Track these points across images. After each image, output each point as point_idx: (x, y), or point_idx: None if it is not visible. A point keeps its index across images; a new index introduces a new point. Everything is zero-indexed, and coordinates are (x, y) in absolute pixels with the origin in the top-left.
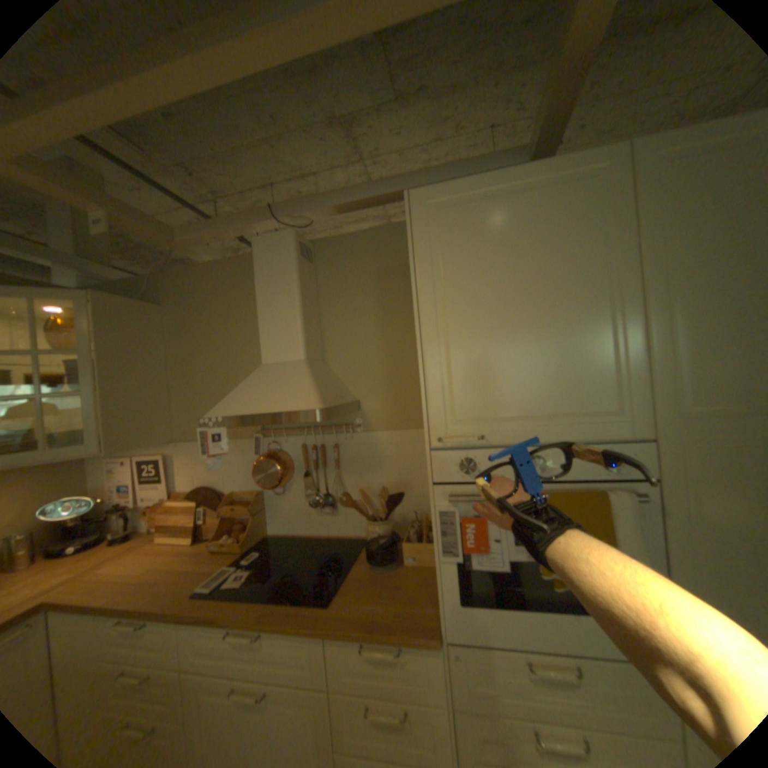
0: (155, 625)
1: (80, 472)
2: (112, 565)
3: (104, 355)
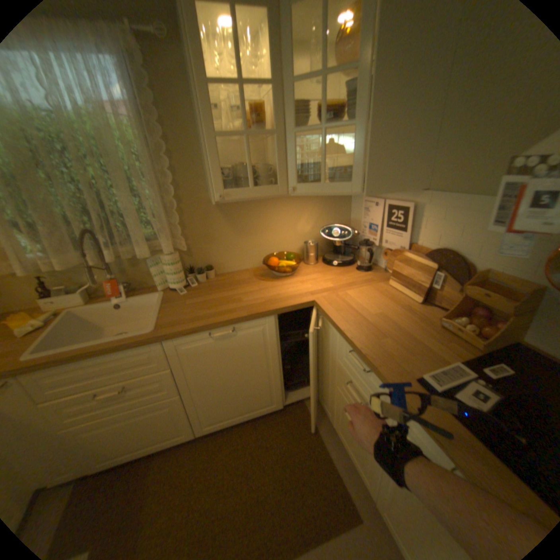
0: (380, 380)
1: (347, 205)
2: (356, 291)
3: (385, 66)
